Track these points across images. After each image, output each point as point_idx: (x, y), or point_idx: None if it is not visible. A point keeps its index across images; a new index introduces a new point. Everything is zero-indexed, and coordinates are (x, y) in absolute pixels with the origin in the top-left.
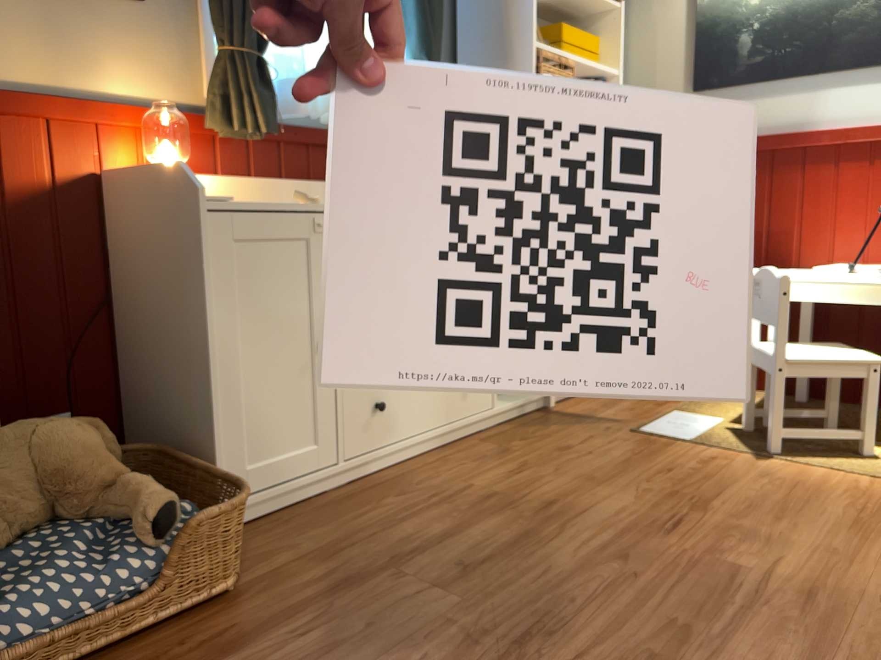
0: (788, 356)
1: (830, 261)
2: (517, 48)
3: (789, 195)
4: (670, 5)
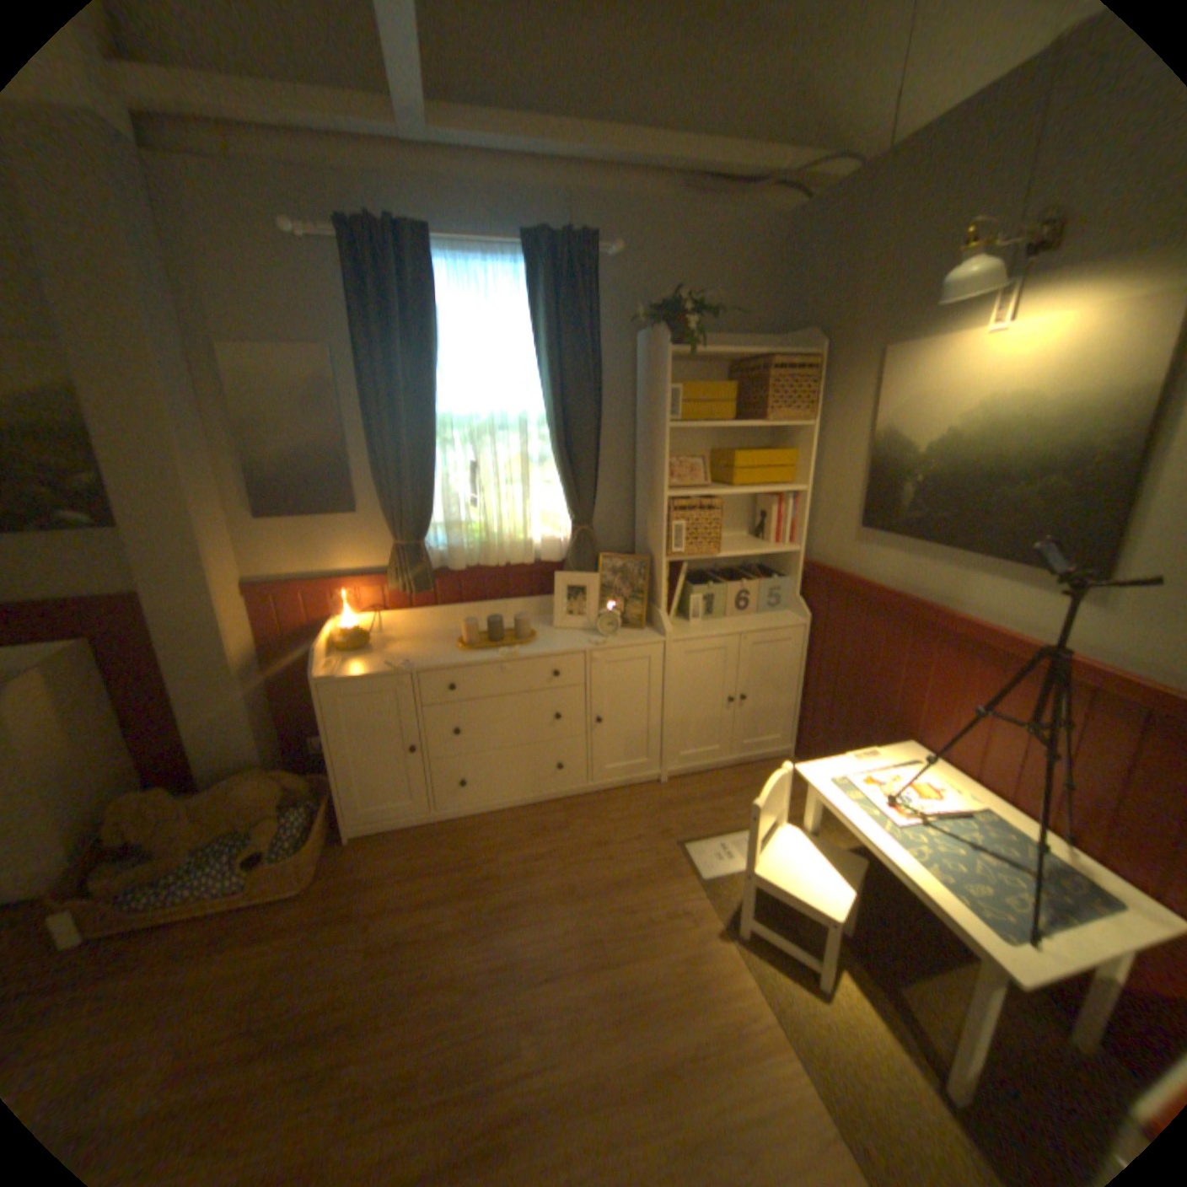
0: (764, 868)
1: (950, 753)
2: (657, 494)
3: (926, 667)
4: (857, 429)
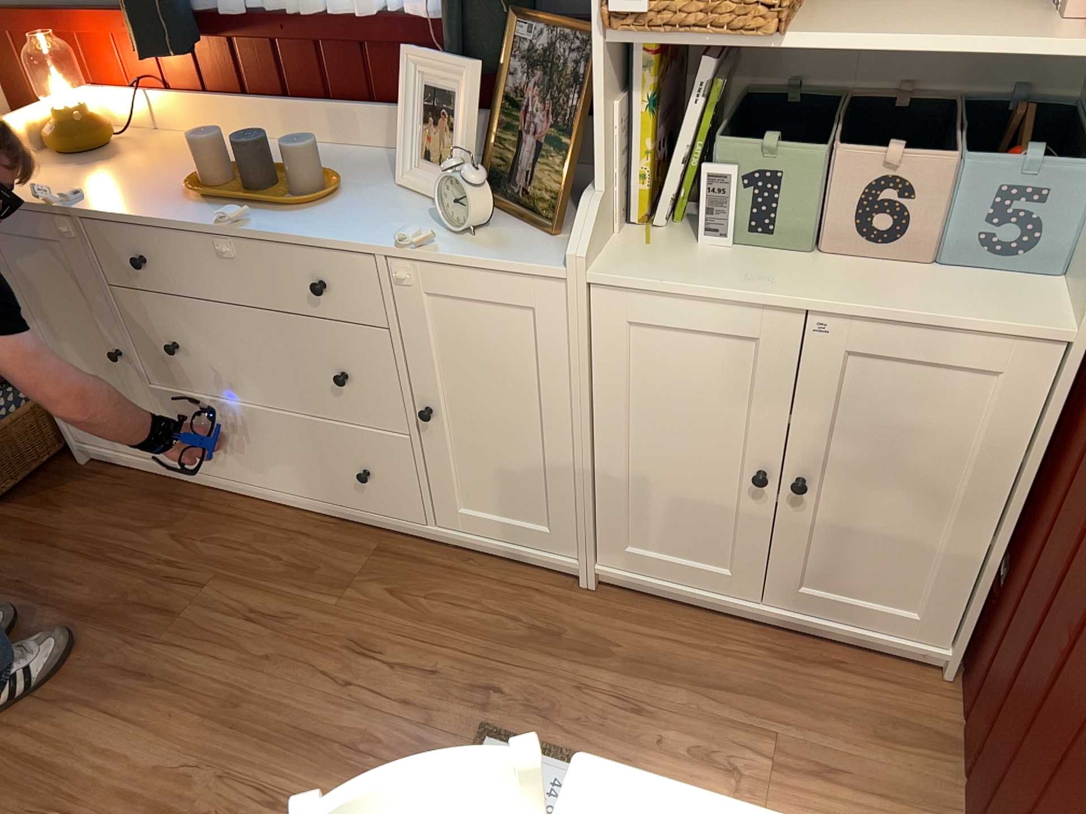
0: None
1: None
2: None
3: None
4: None
